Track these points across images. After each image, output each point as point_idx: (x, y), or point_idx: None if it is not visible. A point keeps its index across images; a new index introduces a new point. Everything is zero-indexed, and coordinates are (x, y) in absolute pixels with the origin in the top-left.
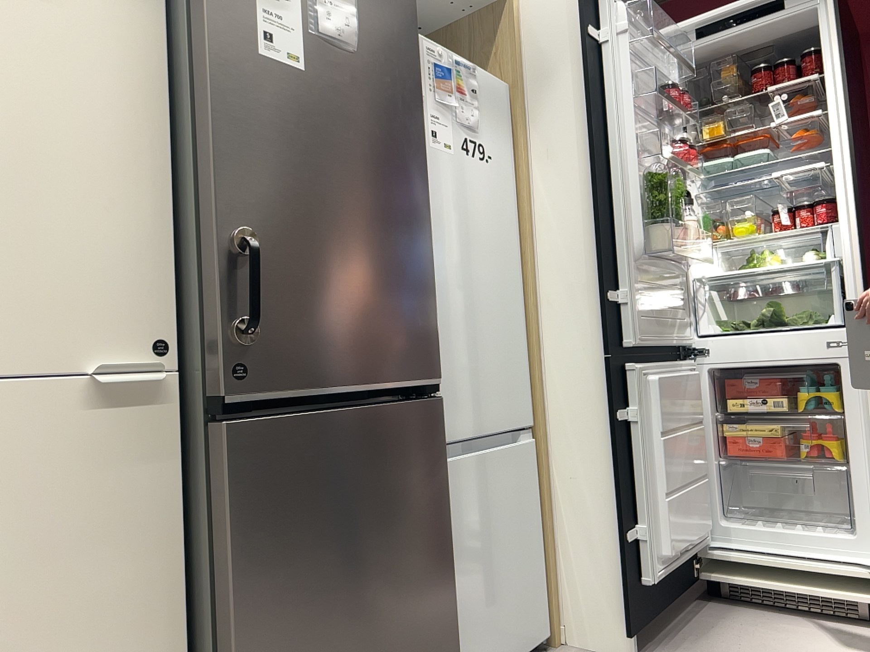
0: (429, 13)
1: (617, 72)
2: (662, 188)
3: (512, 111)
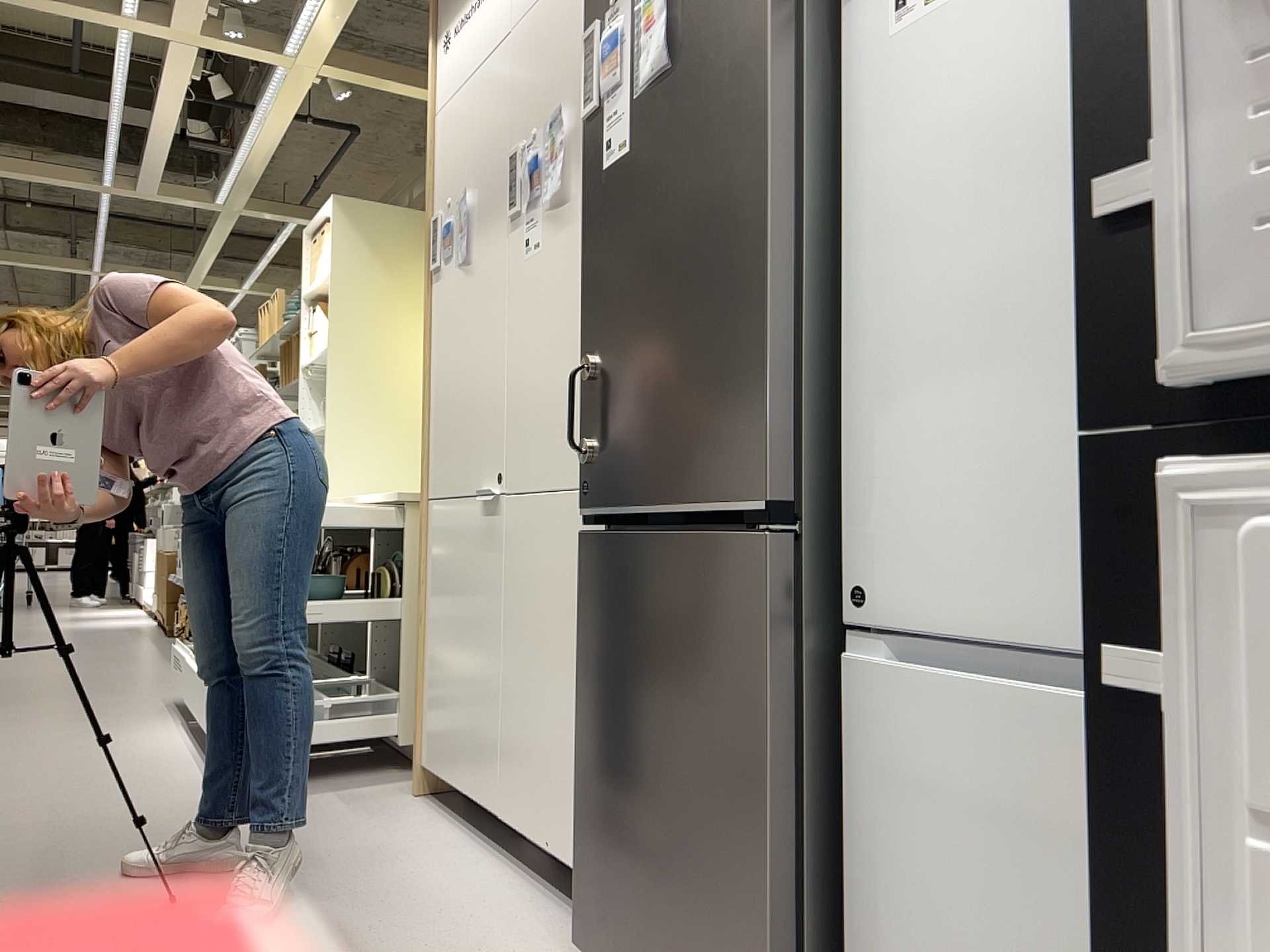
0: None
1: None
2: None
3: None
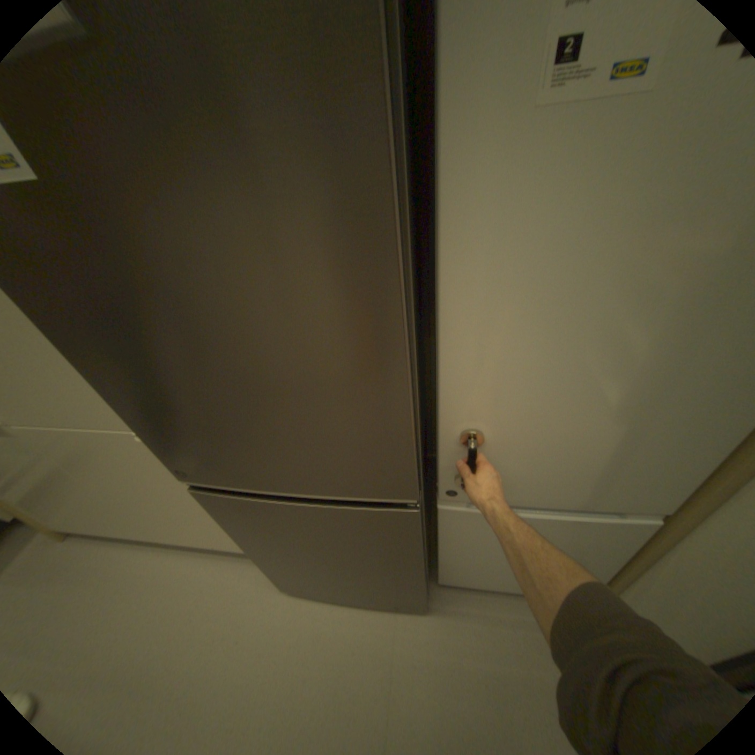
0: None
1: None
2: None
3: None
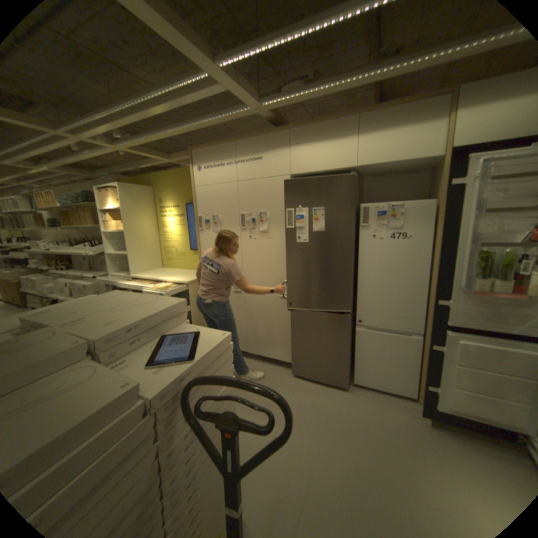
0: (423, 164)
1: (470, 200)
2: (490, 260)
3: (439, 210)
